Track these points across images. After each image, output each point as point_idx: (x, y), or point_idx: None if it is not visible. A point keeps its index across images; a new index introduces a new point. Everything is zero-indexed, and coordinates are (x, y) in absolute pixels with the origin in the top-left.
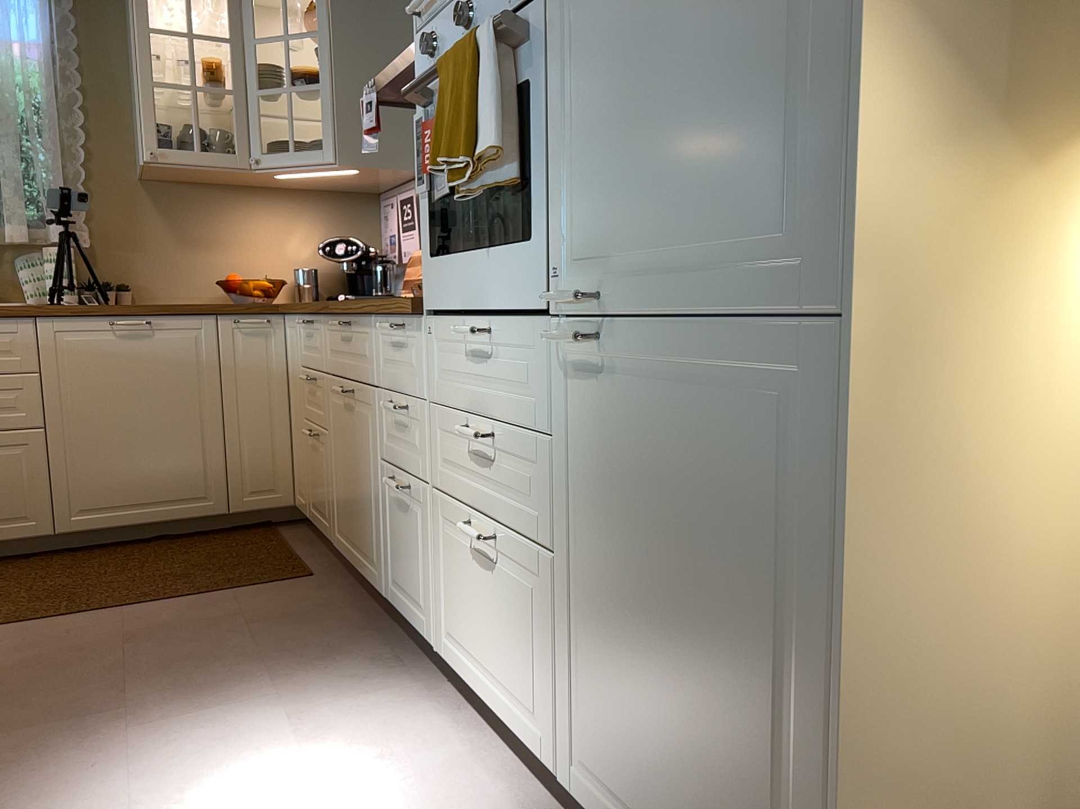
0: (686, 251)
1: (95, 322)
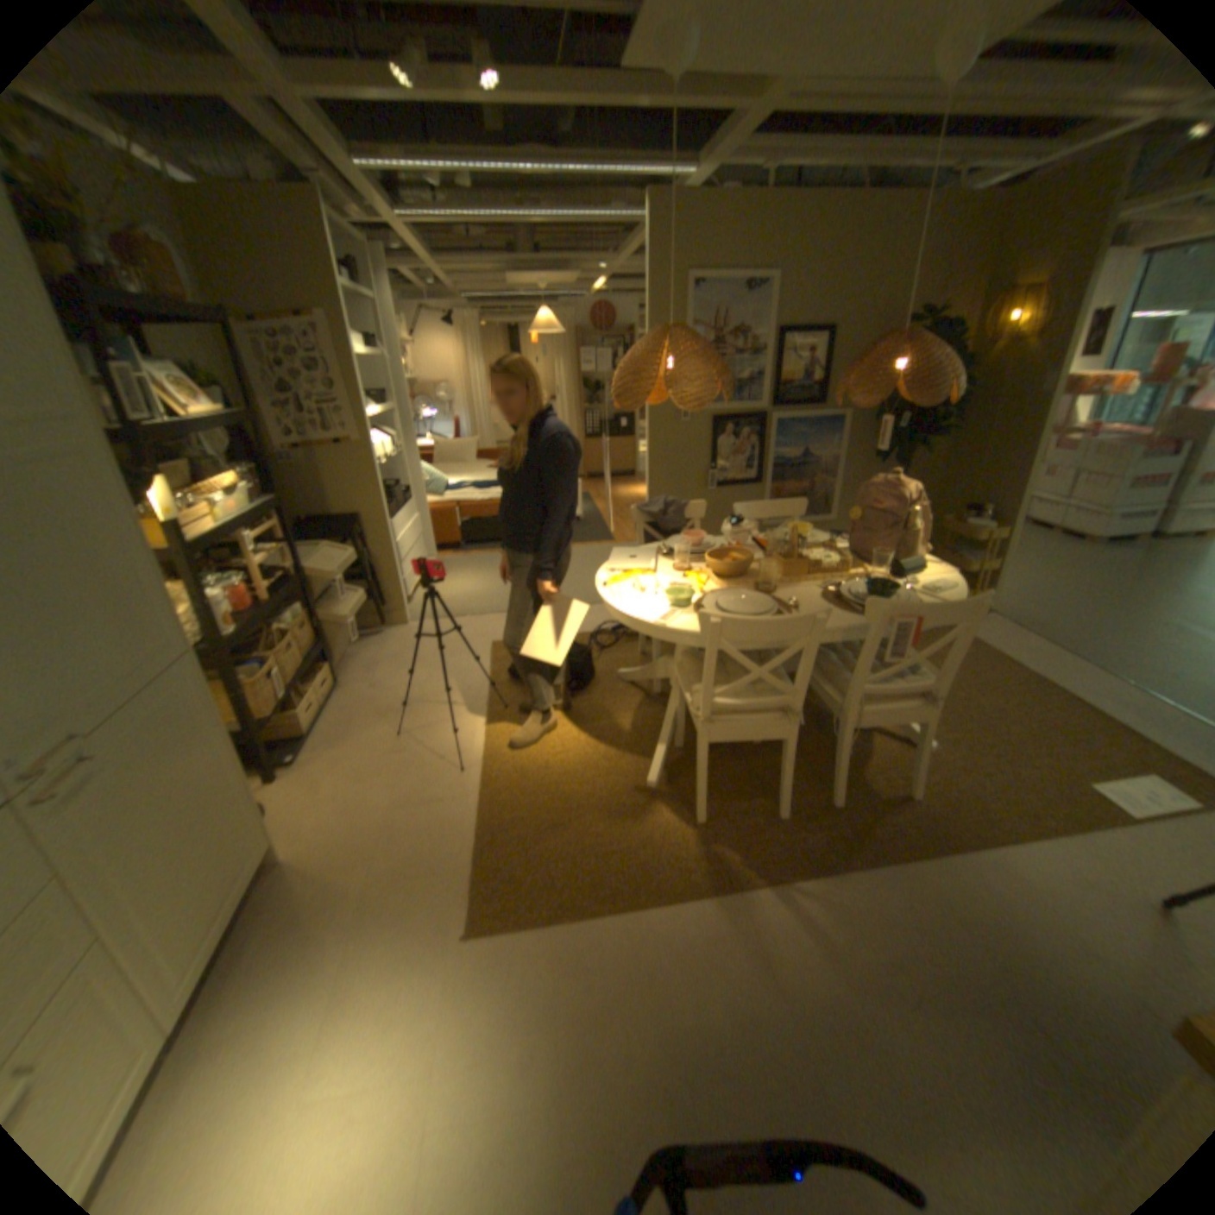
0: (115, 675)
1: None
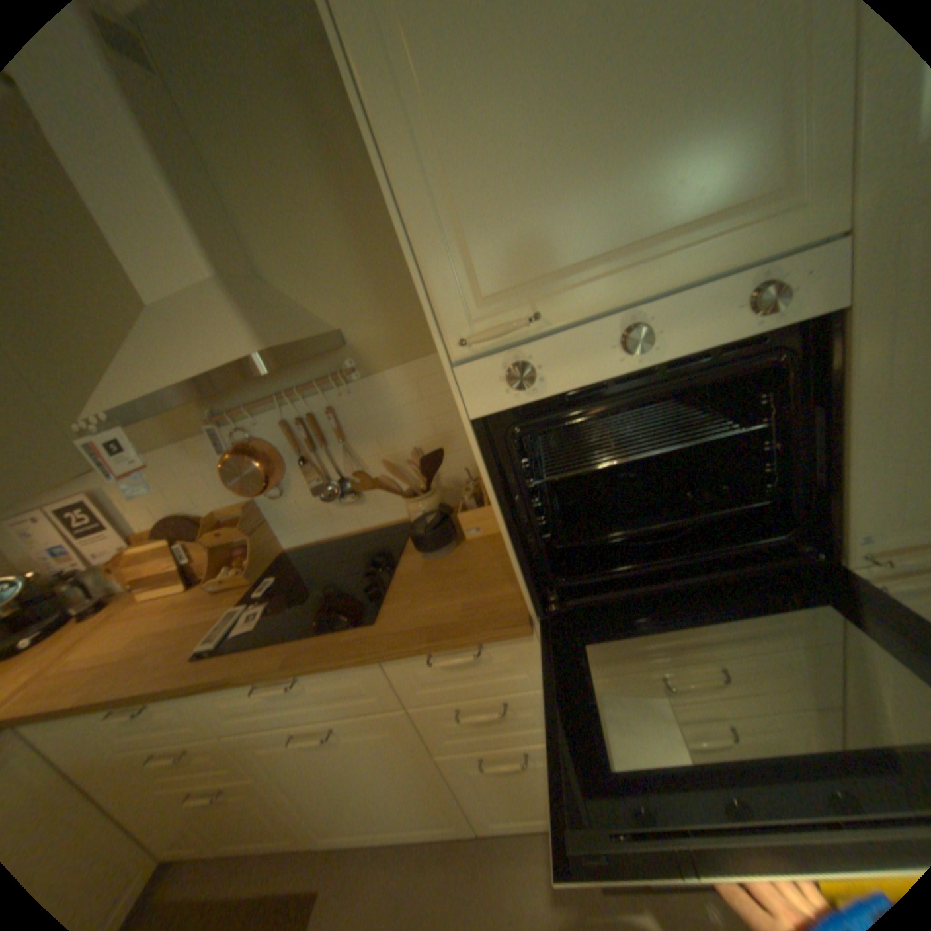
0: None
1: None
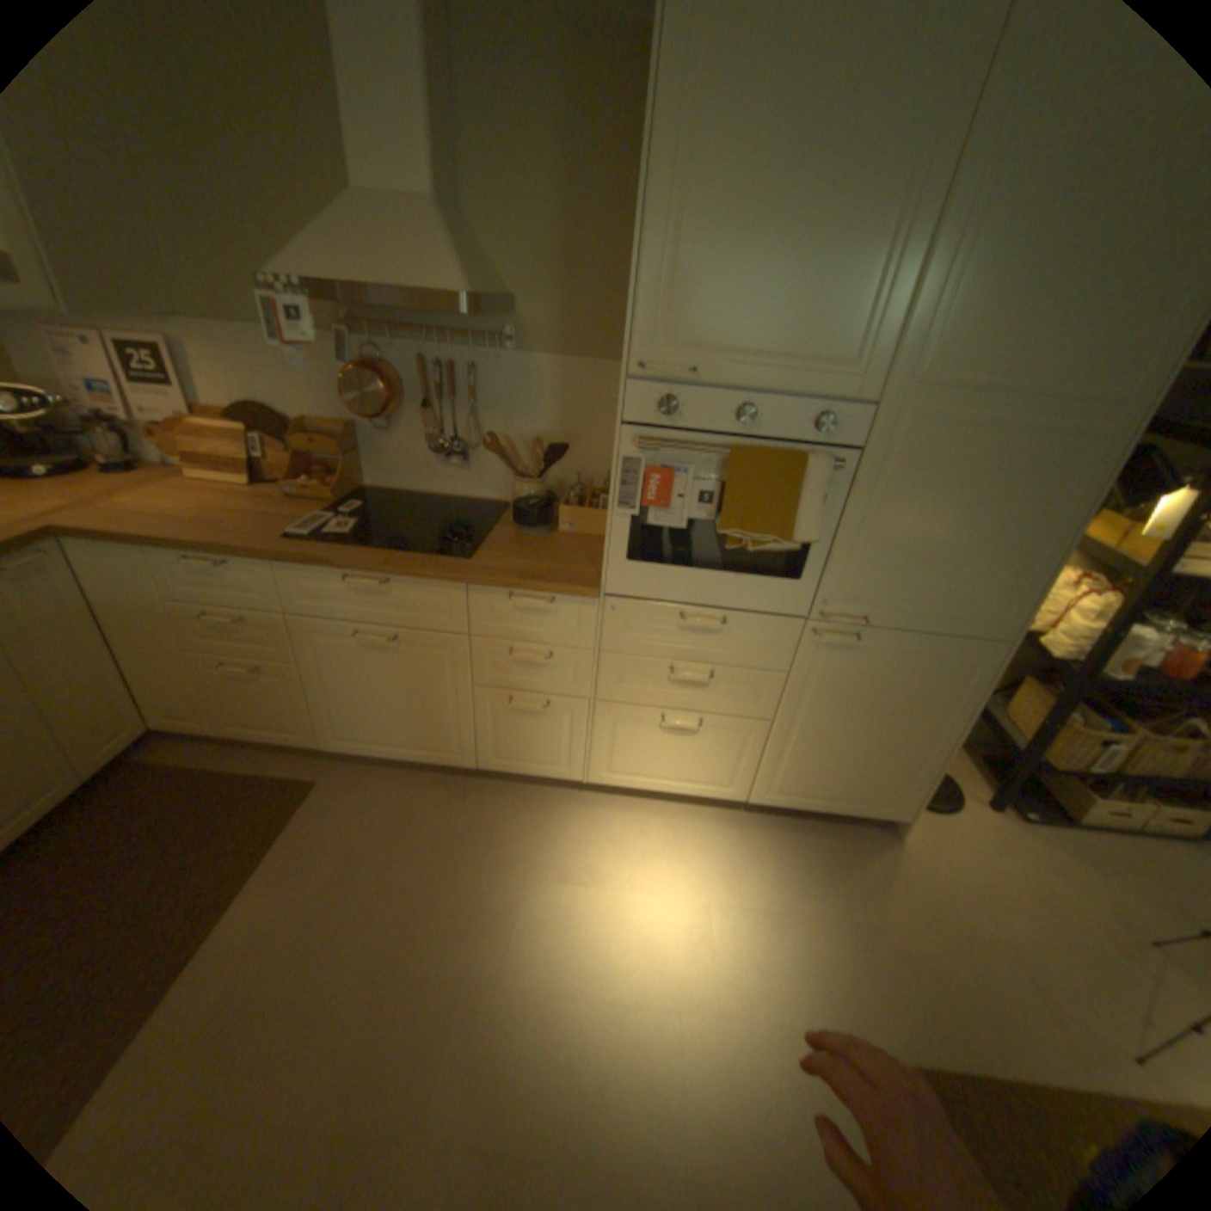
0: (930, 609)
1: None
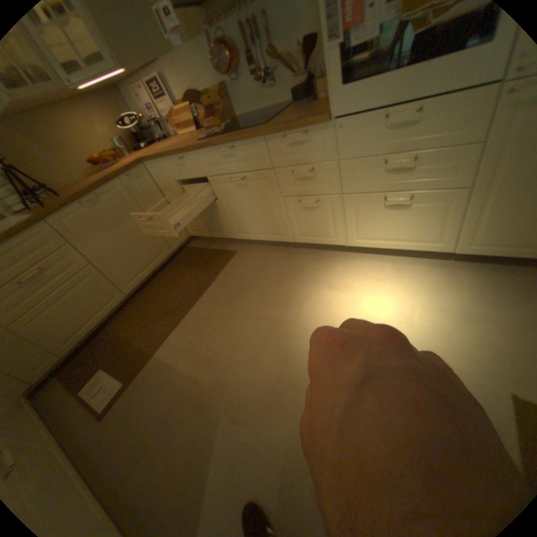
0: None
1: (71, 206)
